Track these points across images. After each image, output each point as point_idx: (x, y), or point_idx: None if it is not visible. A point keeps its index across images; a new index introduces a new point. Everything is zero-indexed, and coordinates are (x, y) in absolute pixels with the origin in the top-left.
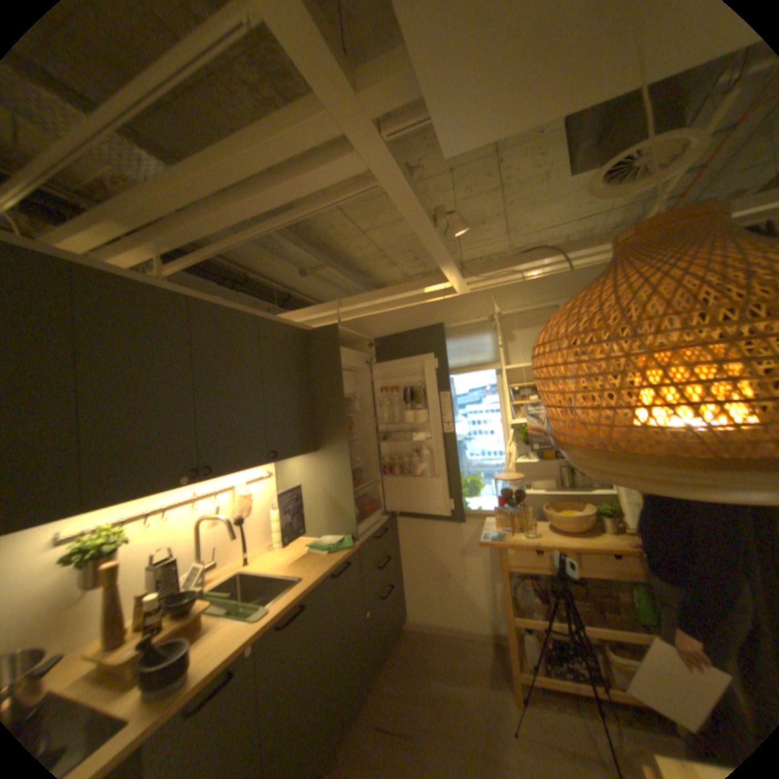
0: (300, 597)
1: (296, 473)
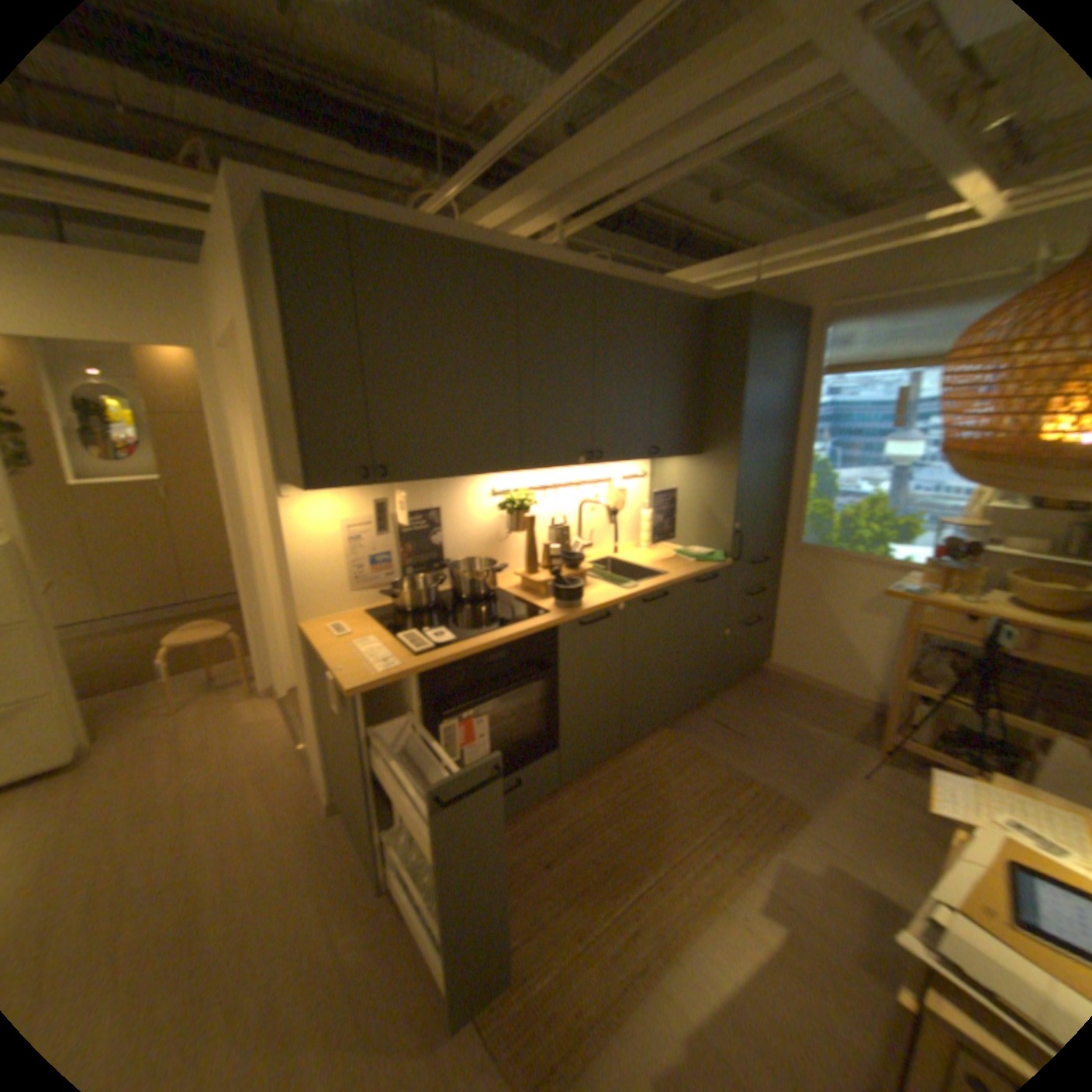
0: (665, 585)
1: (672, 476)
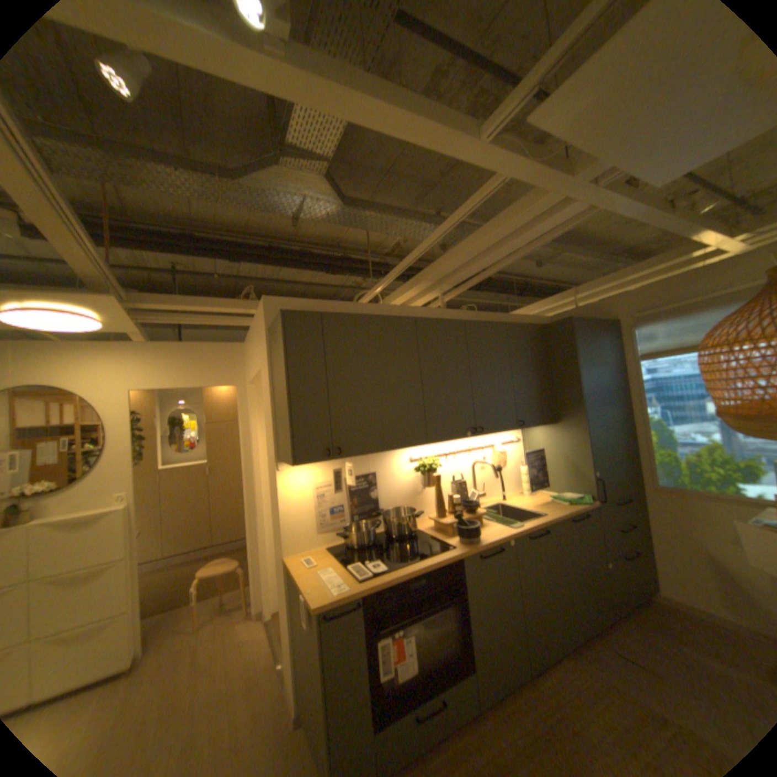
0: (546, 524)
1: (539, 440)
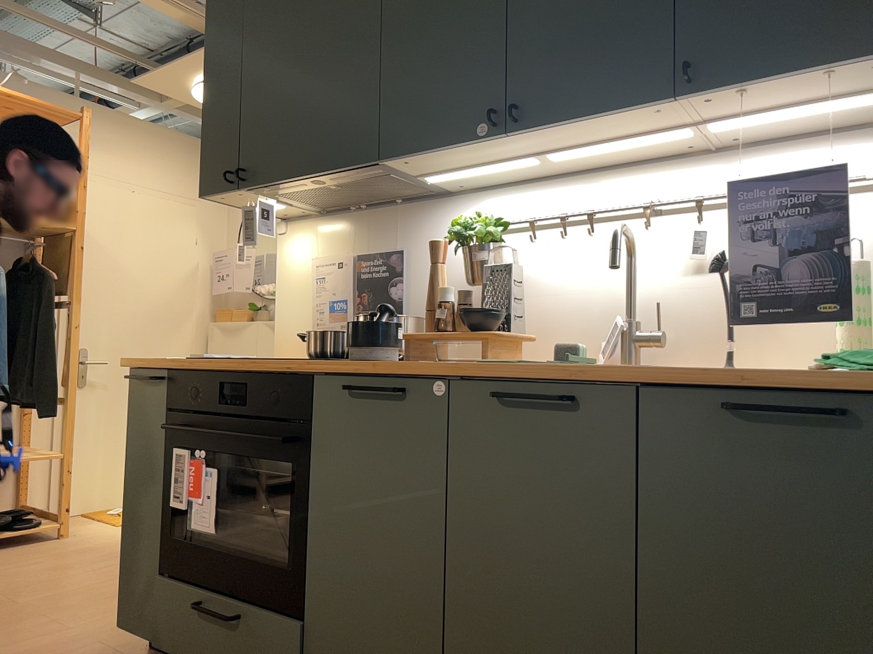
0: (570, 374)
1: None
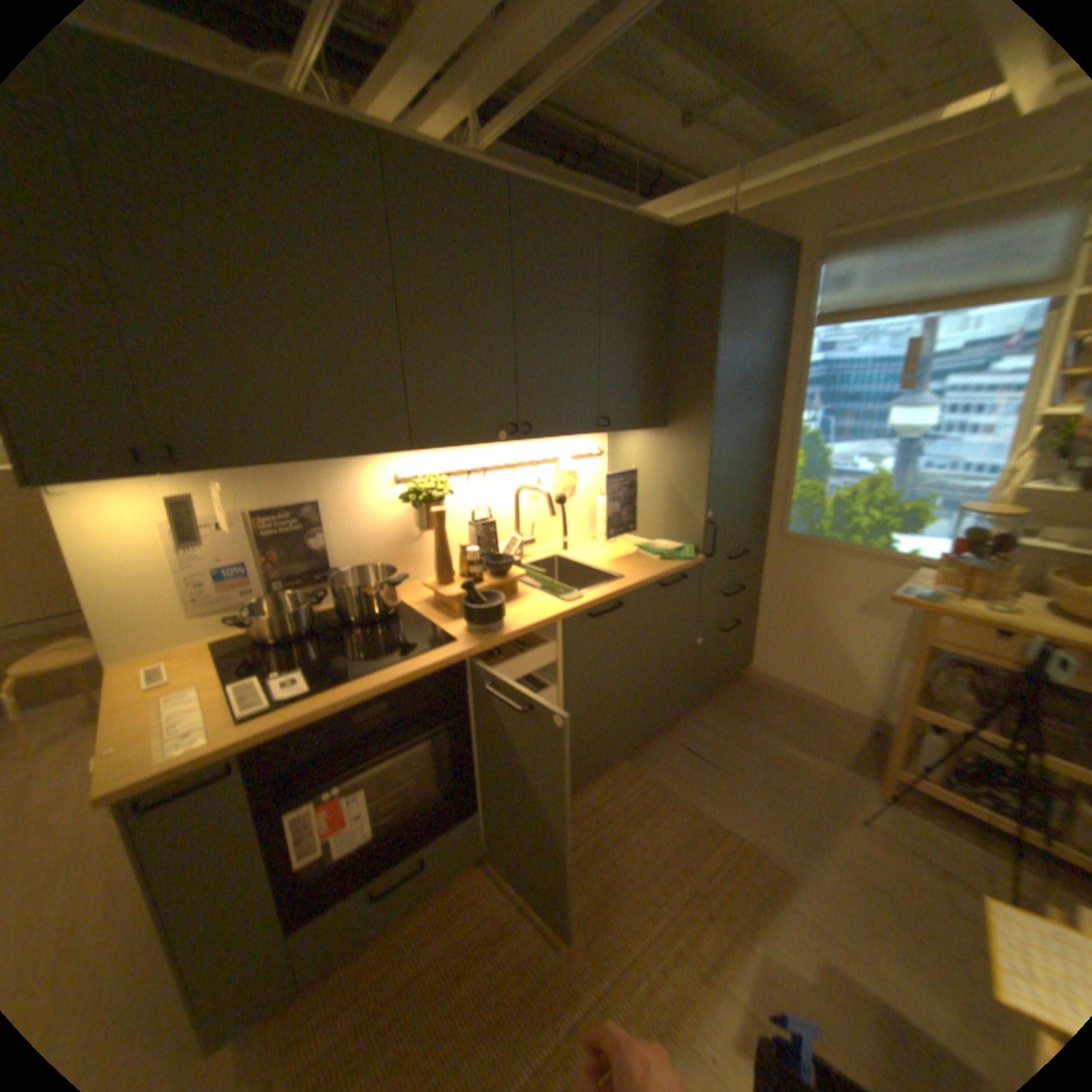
0: (618, 593)
1: (633, 455)
